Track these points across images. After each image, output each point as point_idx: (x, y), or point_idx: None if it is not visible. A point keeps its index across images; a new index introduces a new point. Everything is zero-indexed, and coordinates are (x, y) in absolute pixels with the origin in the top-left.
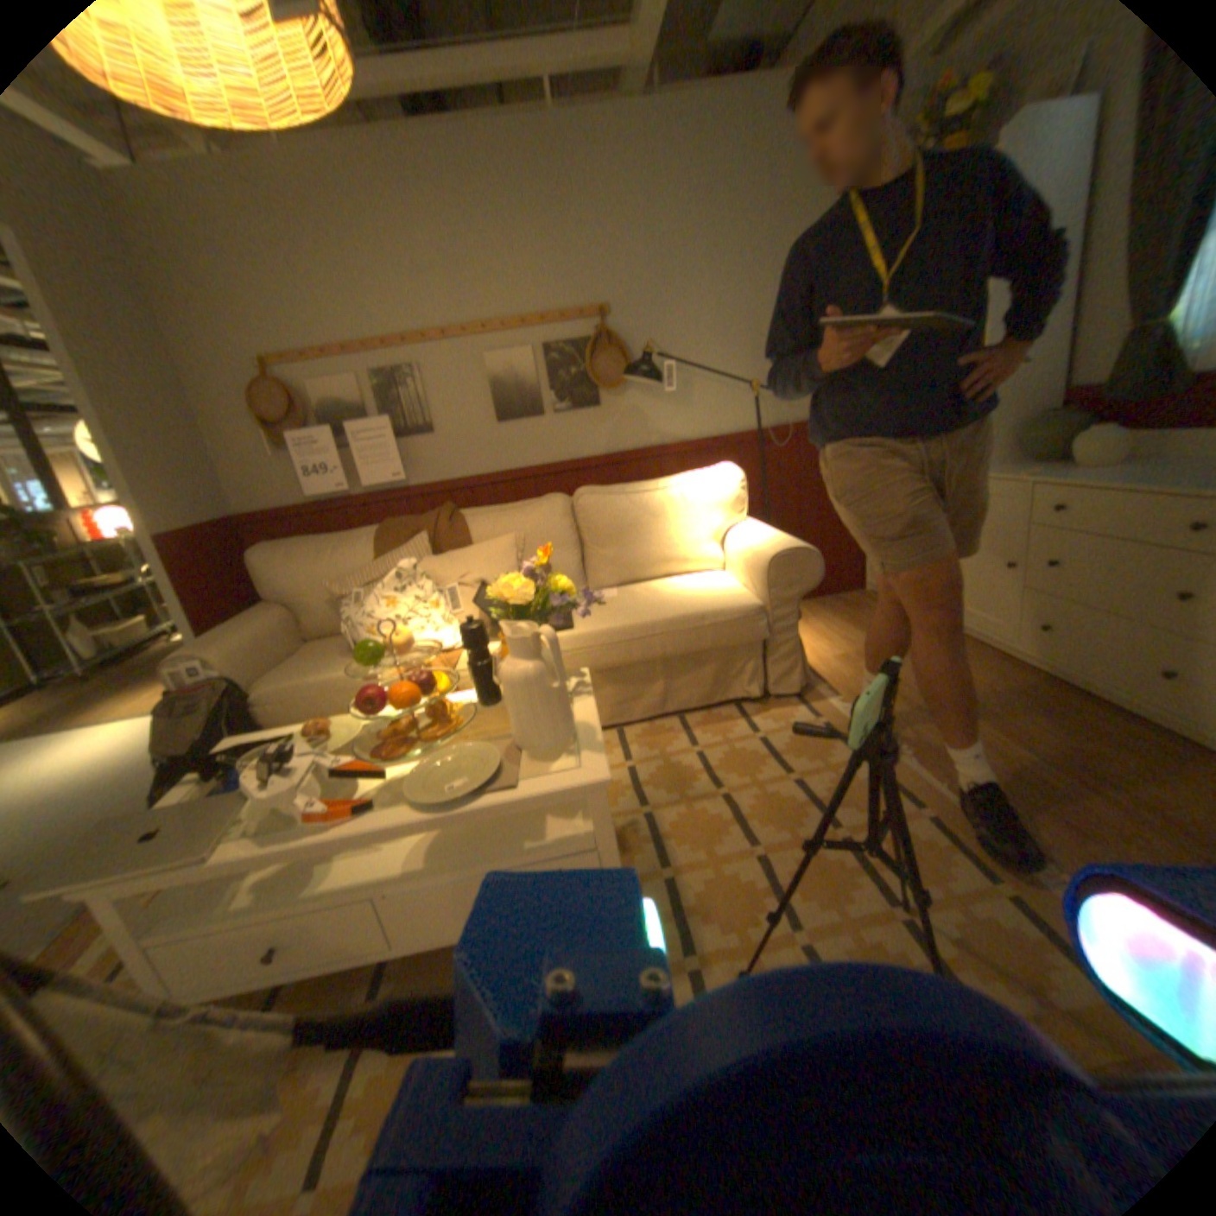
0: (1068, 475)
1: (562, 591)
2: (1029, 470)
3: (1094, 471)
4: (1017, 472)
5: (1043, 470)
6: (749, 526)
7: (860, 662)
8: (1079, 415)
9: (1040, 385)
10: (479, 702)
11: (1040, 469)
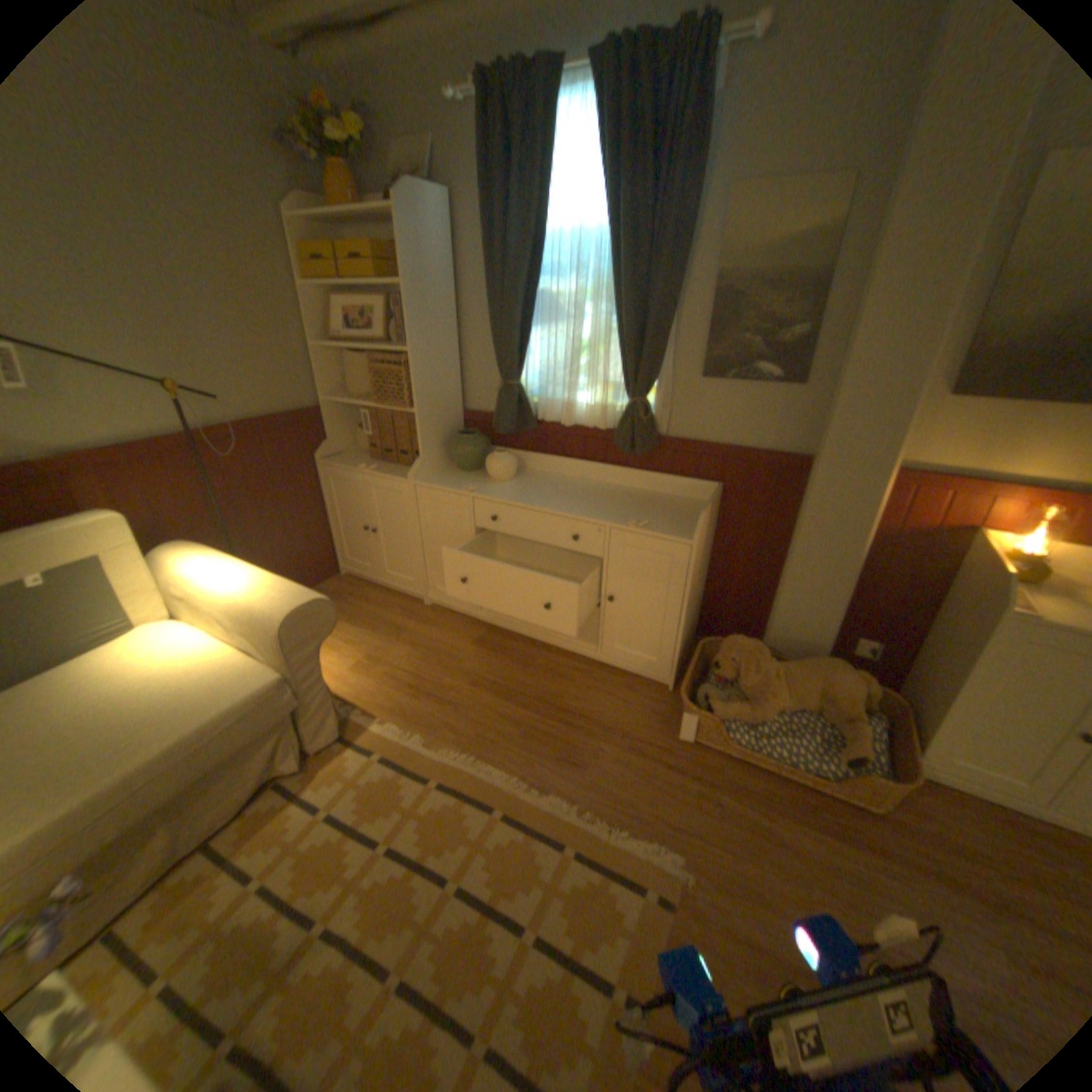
0: (493, 493)
1: None
2: (463, 483)
3: (504, 486)
4: (457, 486)
5: (477, 488)
6: (221, 568)
7: (374, 666)
8: (482, 439)
9: (450, 409)
10: None
11: (475, 488)
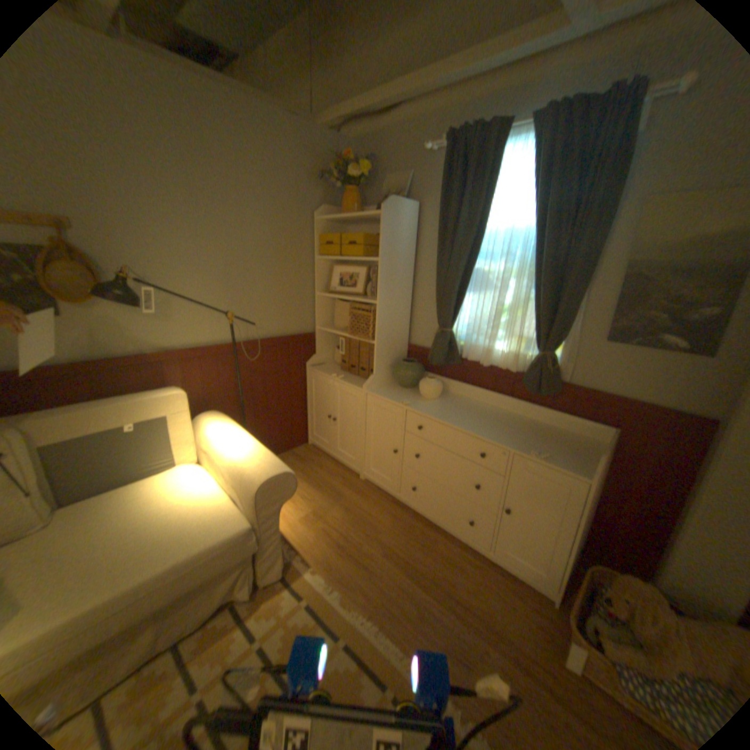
0: (421, 408)
1: None
2: (401, 397)
3: (430, 404)
4: (396, 399)
5: (410, 403)
6: (232, 437)
7: (316, 523)
8: (418, 367)
9: (399, 343)
10: None
11: (409, 403)
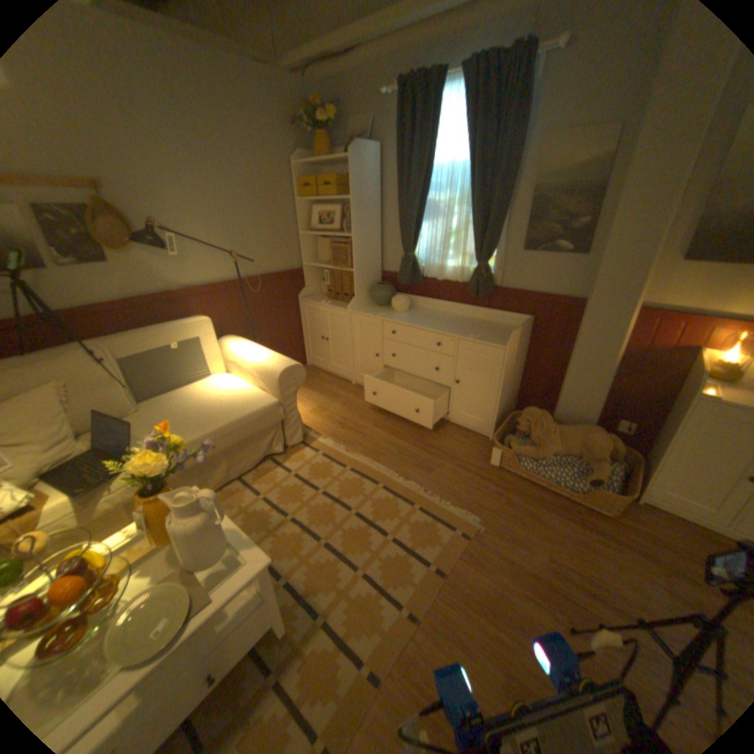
0: (393, 318)
1: (175, 445)
2: (377, 313)
3: (400, 315)
4: (374, 314)
5: (384, 315)
6: (252, 348)
7: (322, 412)
8: (390, 288)
9: (373, 270)
10: (114, 550)
11: (383, 315)
